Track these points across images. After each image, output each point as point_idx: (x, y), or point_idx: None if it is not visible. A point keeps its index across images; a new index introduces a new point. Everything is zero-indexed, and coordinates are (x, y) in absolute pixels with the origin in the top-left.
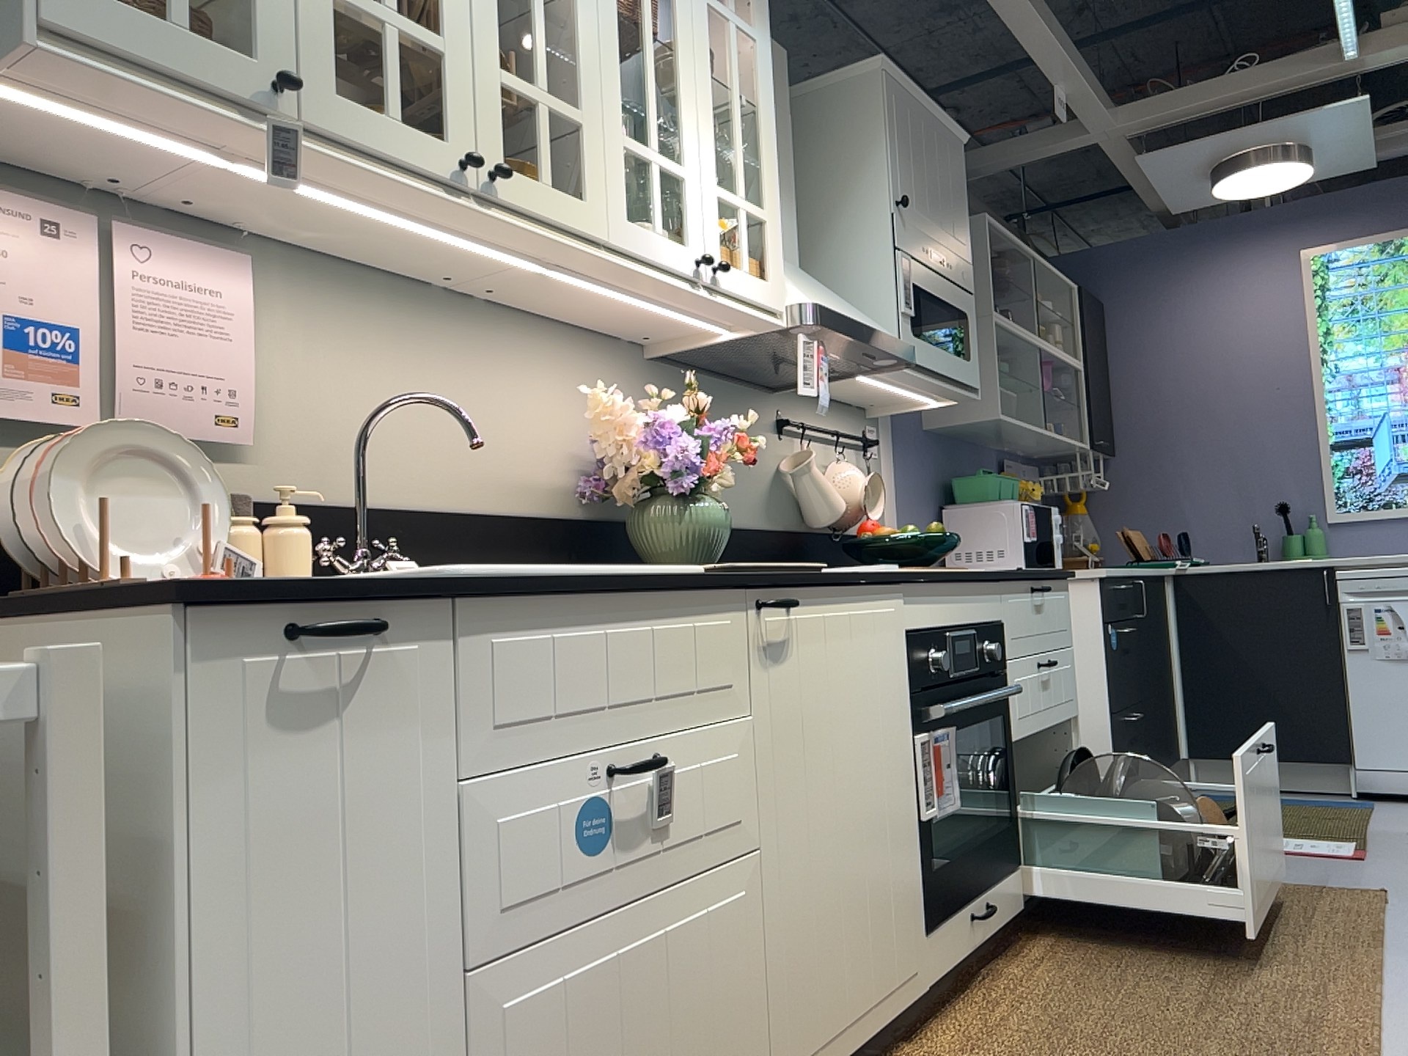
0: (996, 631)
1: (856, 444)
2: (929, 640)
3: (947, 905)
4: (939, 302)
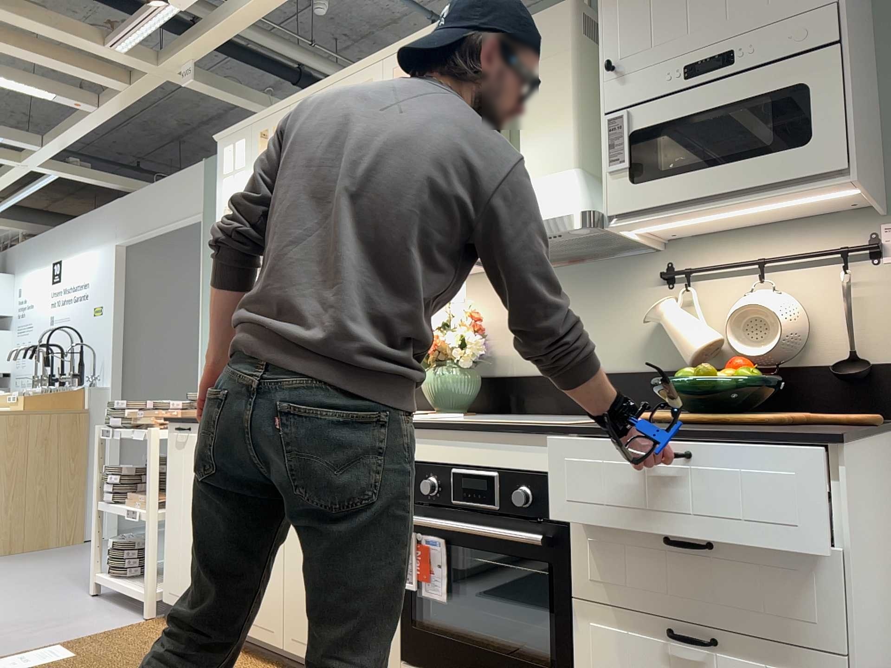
0: (545, 481)
1: (831, 257)
2: (424, 471)
3: (426, 661)
4: (712, 111)
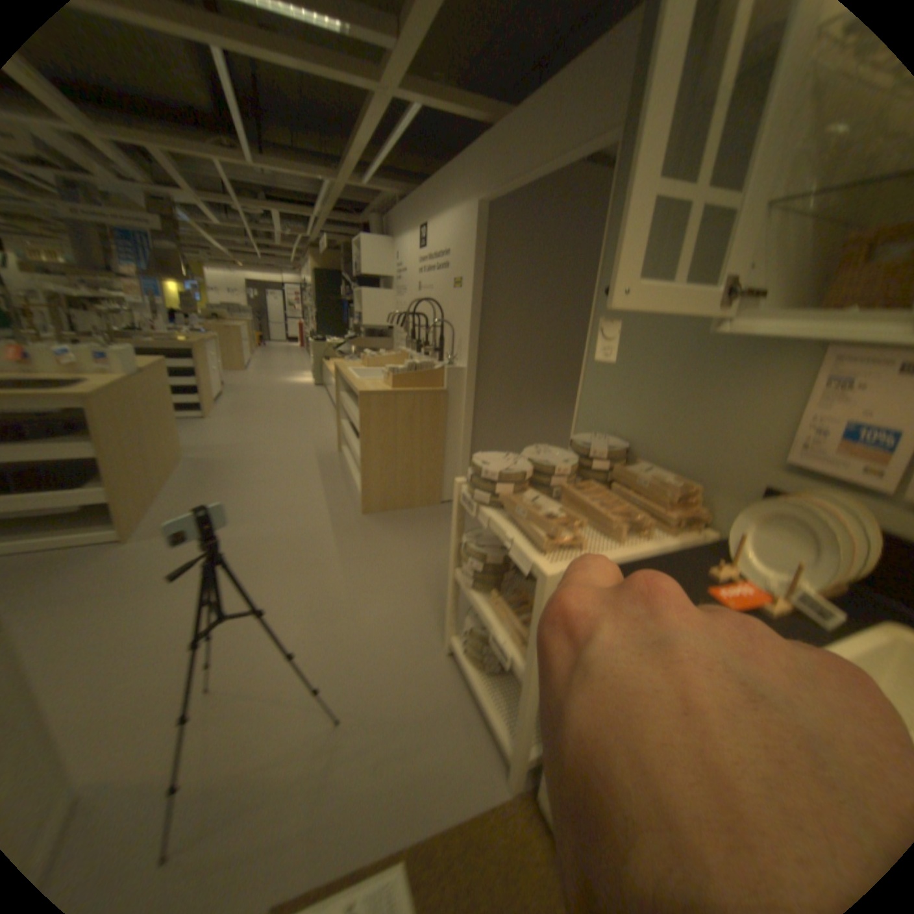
0: None
1: None
2: None
3: None
4: None
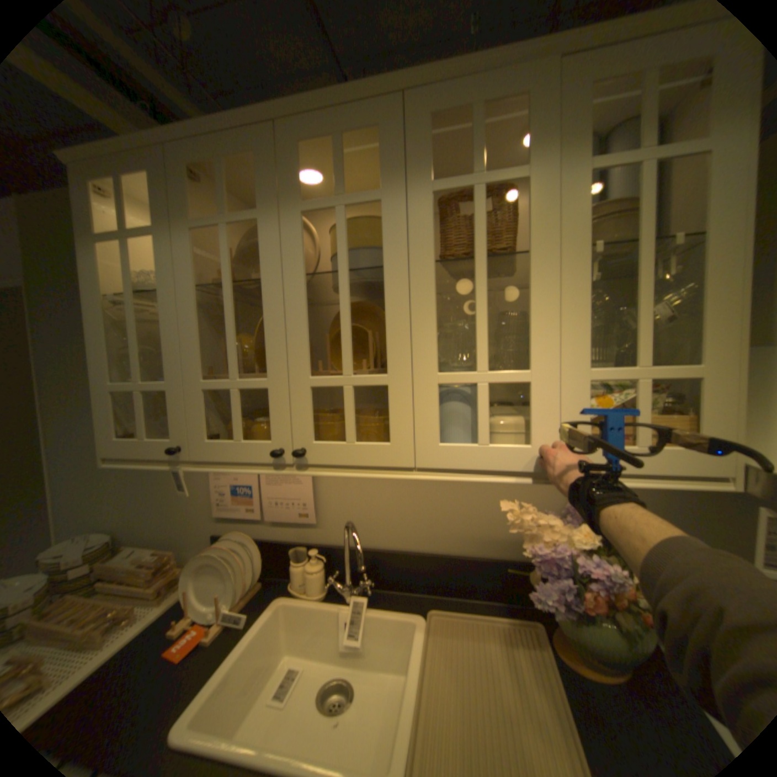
0: None
1: None
2: None
3: None
4: None
